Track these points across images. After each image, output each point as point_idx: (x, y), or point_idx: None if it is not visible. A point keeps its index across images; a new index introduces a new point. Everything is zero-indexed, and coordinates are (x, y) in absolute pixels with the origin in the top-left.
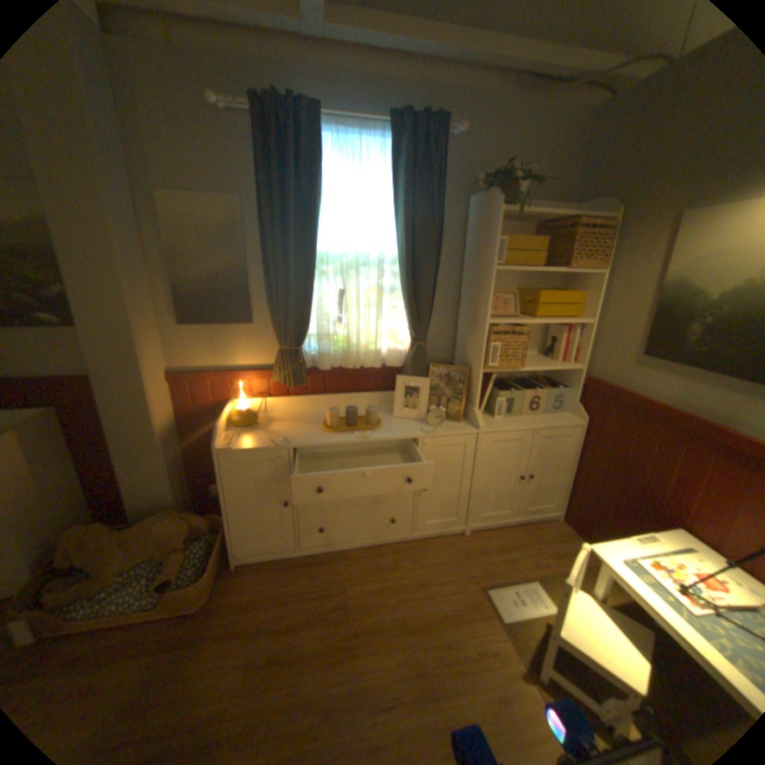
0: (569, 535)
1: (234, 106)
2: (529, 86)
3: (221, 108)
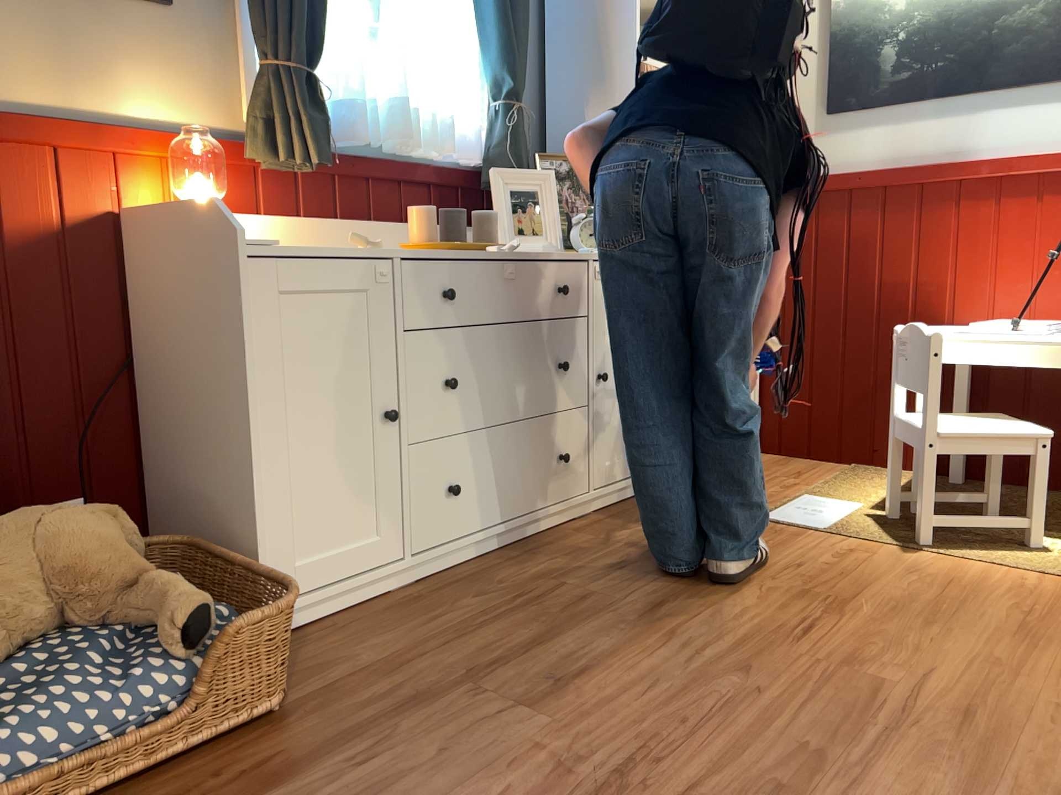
0: (779, 458)
1: None
2: None
3: None
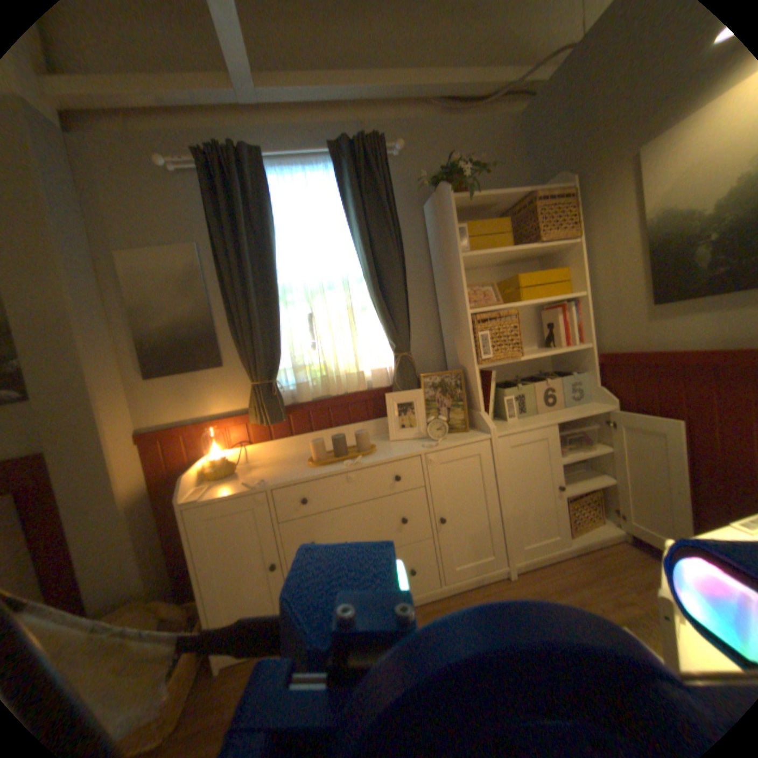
0: (648, 557)
1: (183, 166)
2: (455, 108)
3: (173, 170)
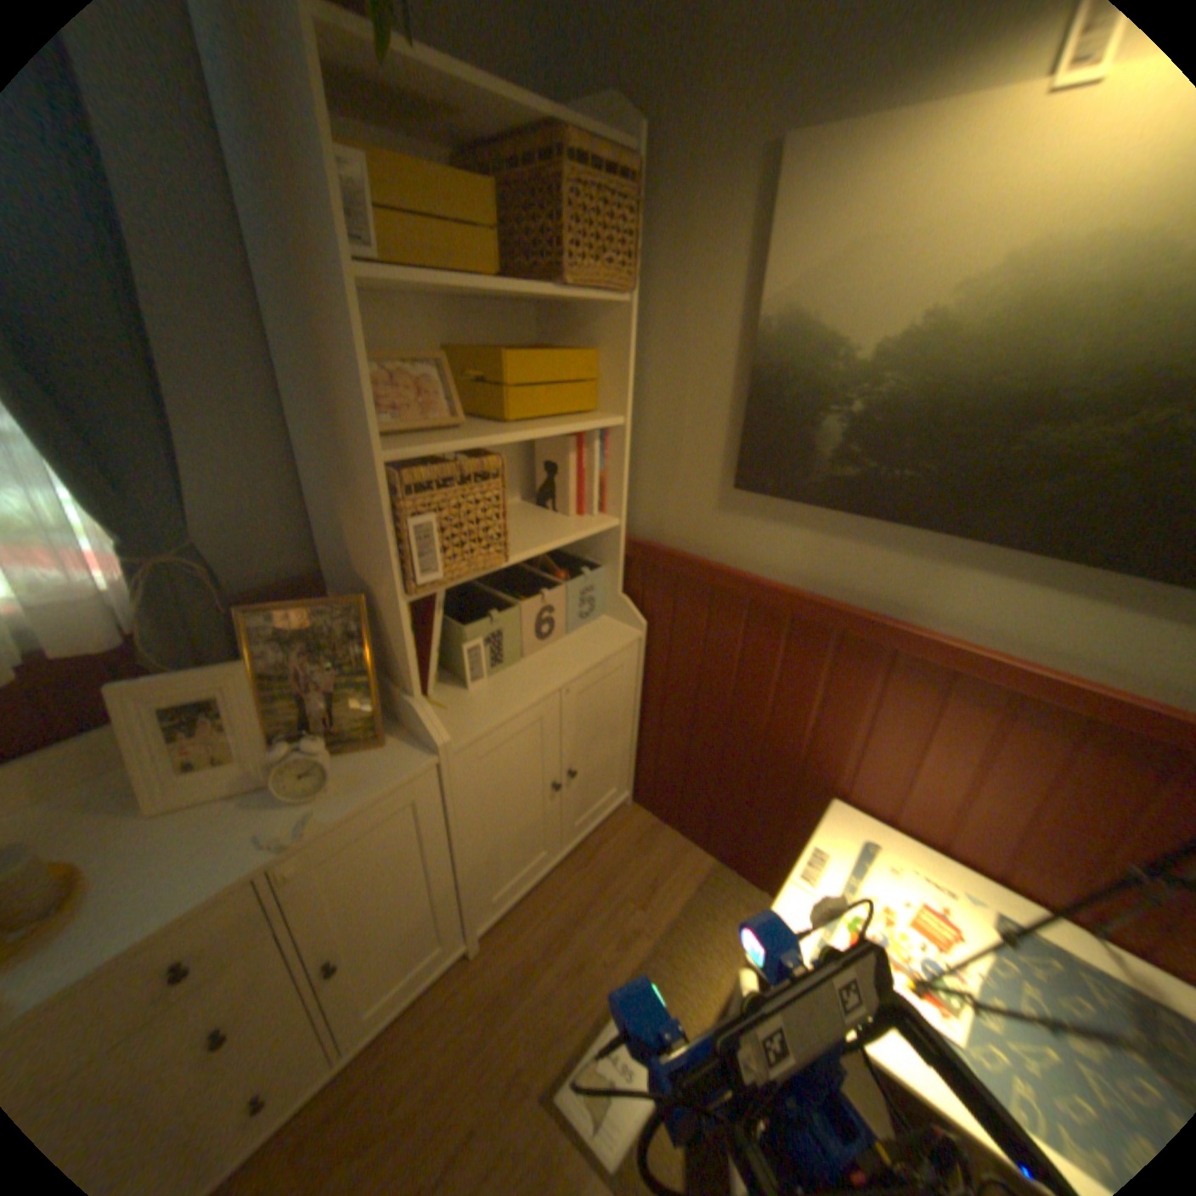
0: (648, 828)
1: None
2: None
3: None
